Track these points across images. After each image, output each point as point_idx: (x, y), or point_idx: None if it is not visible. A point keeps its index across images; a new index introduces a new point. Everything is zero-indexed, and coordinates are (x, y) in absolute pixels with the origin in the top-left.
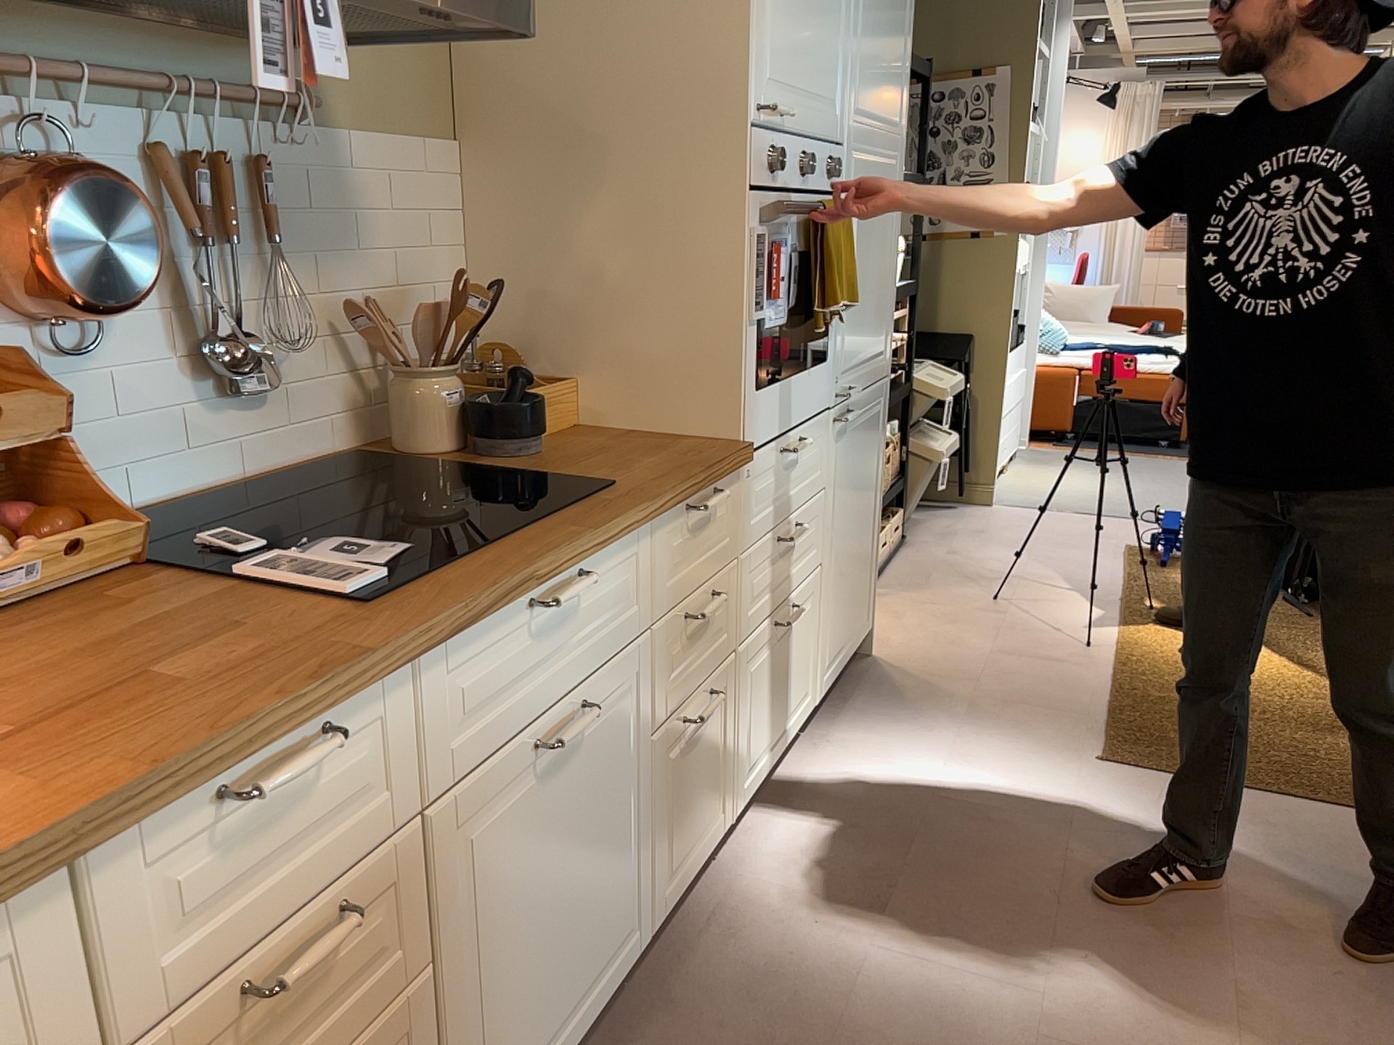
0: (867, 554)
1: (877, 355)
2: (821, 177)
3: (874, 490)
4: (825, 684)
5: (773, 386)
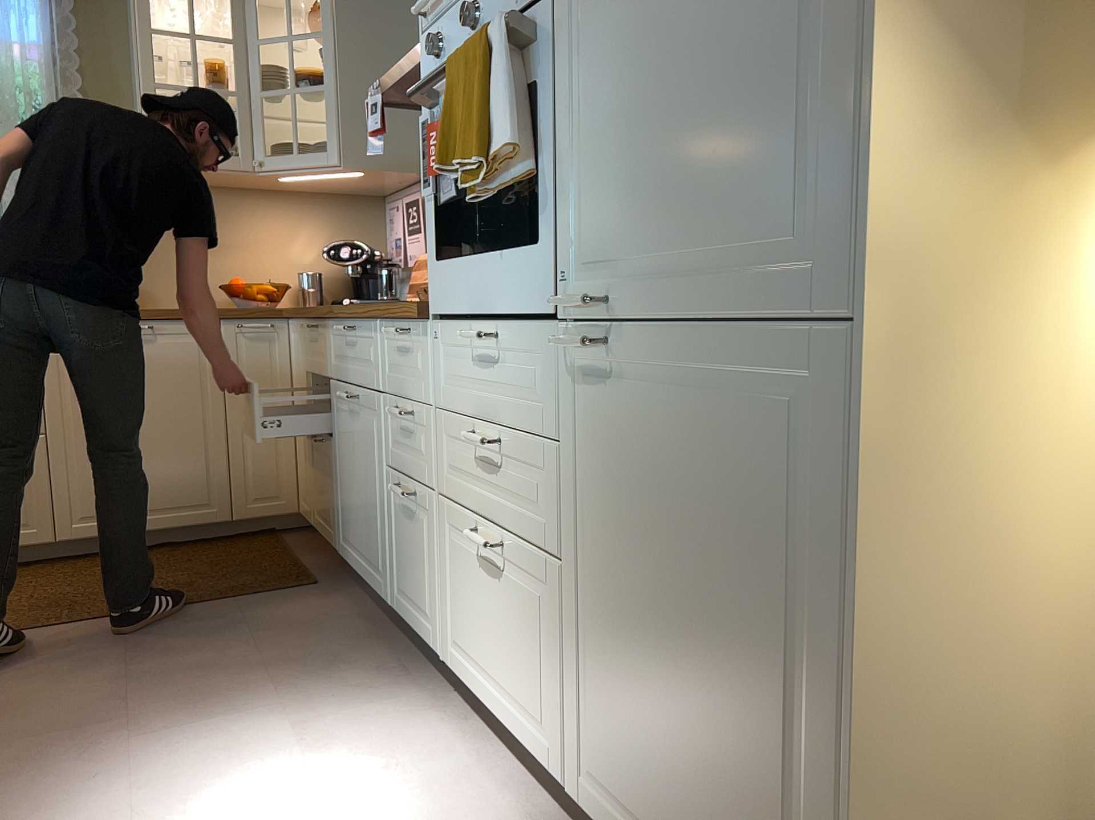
0: (764, 779)
1: (754, 251)
2: (507, 1)
3: (783, 622)
4: (592, 808)
5: (456, 262)
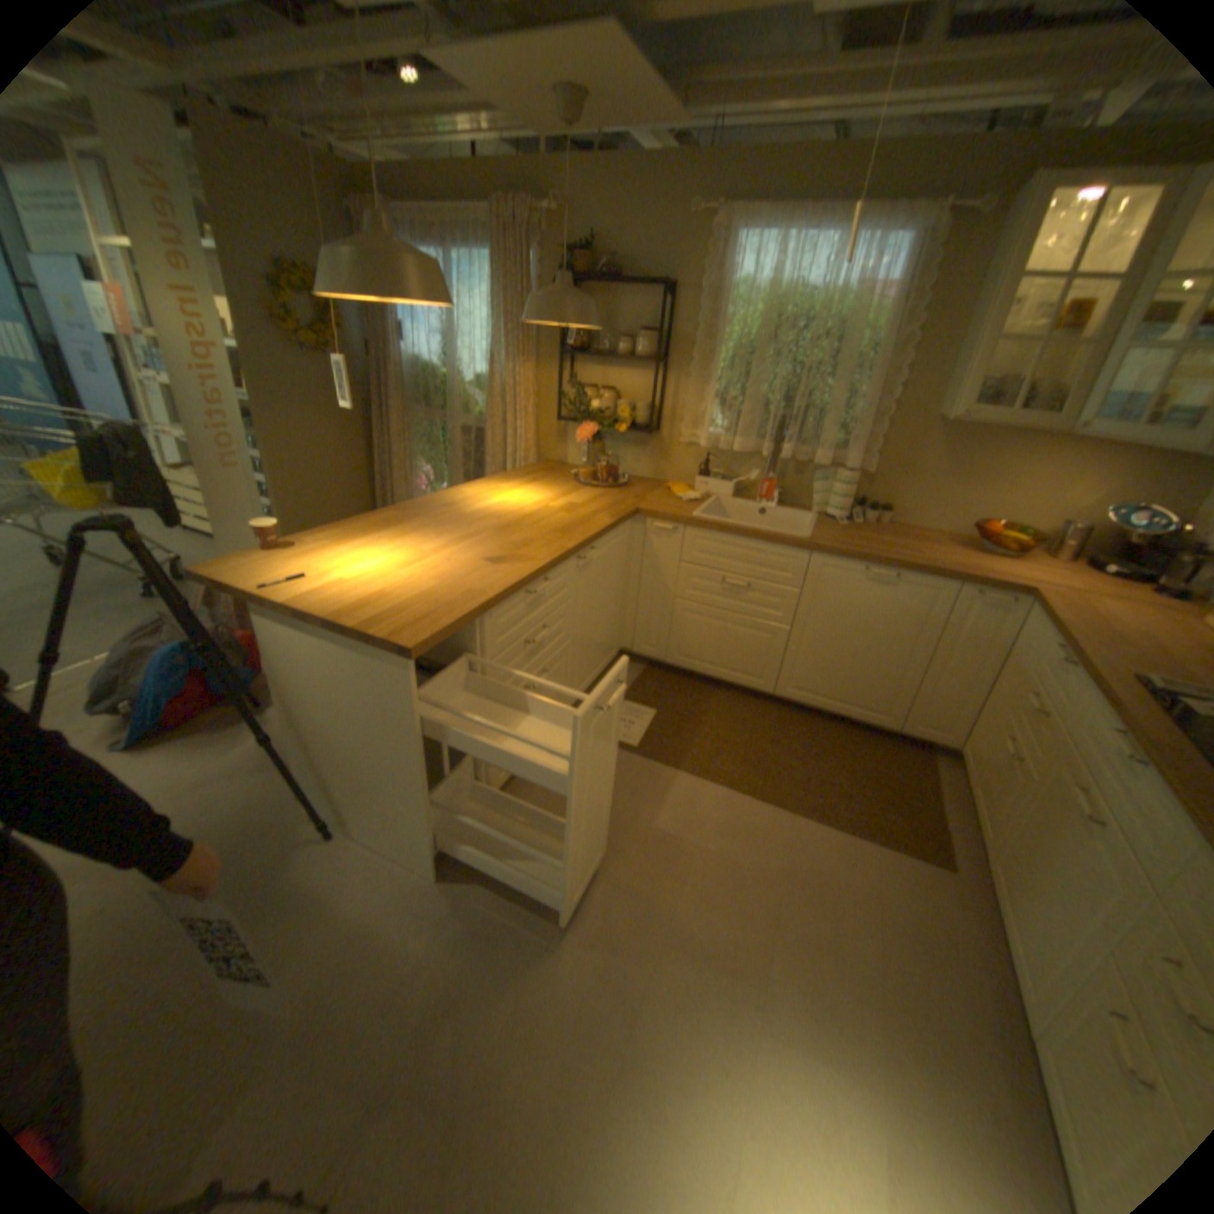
0: None
1: None
2: None
3: None
4: None
5: None
